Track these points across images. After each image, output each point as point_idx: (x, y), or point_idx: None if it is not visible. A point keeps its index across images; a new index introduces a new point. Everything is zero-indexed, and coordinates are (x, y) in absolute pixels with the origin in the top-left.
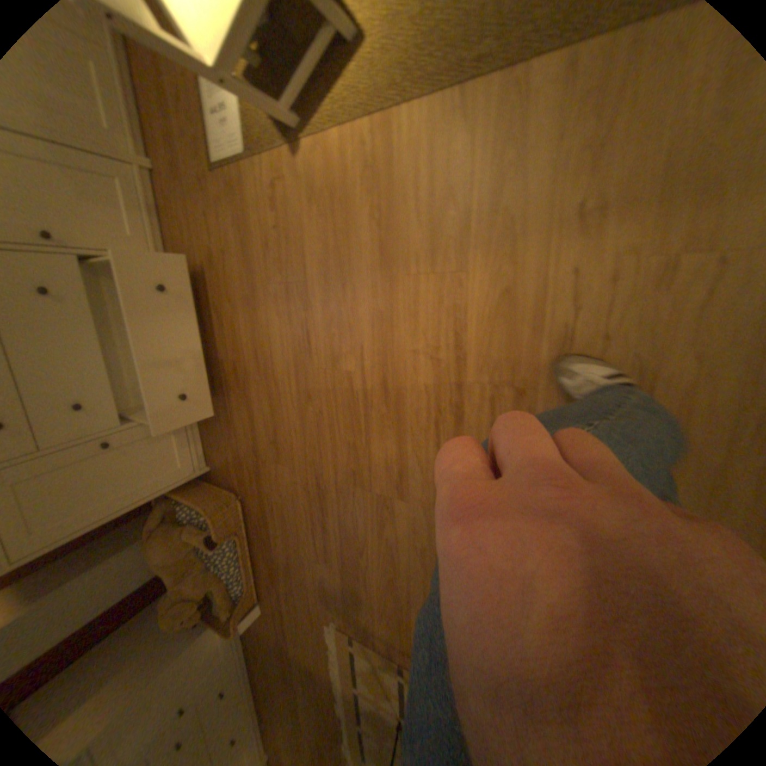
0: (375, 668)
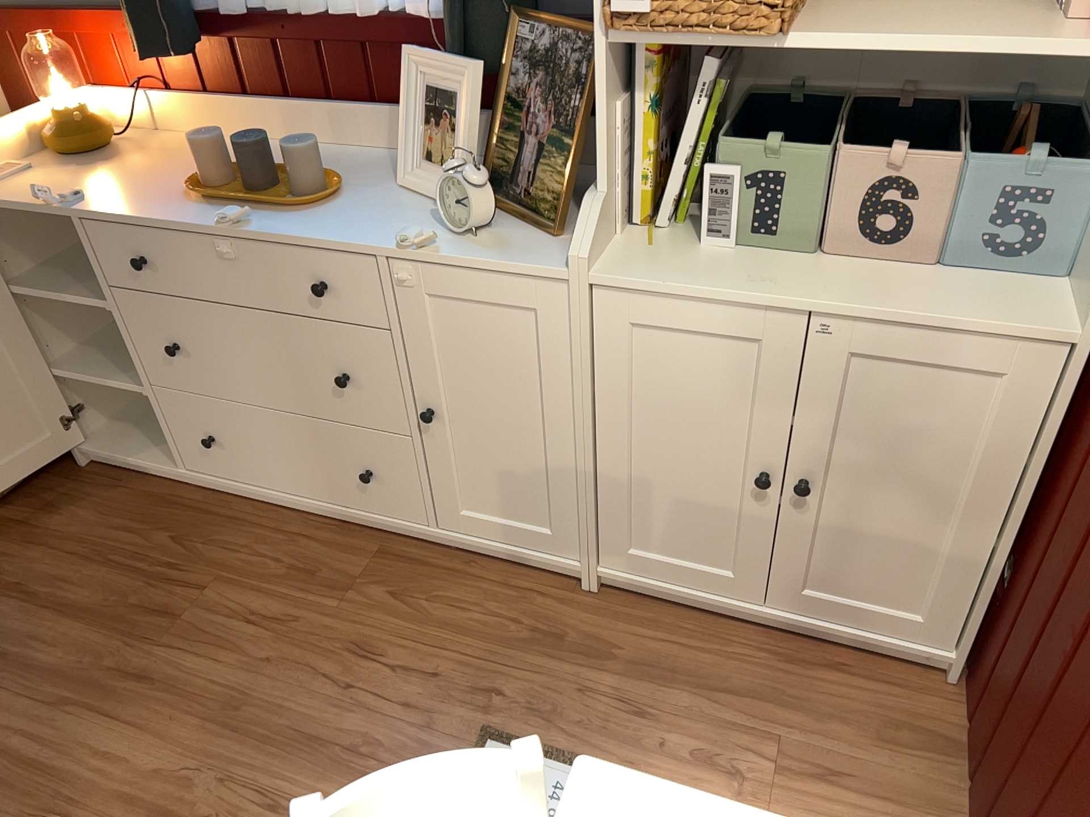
0: None
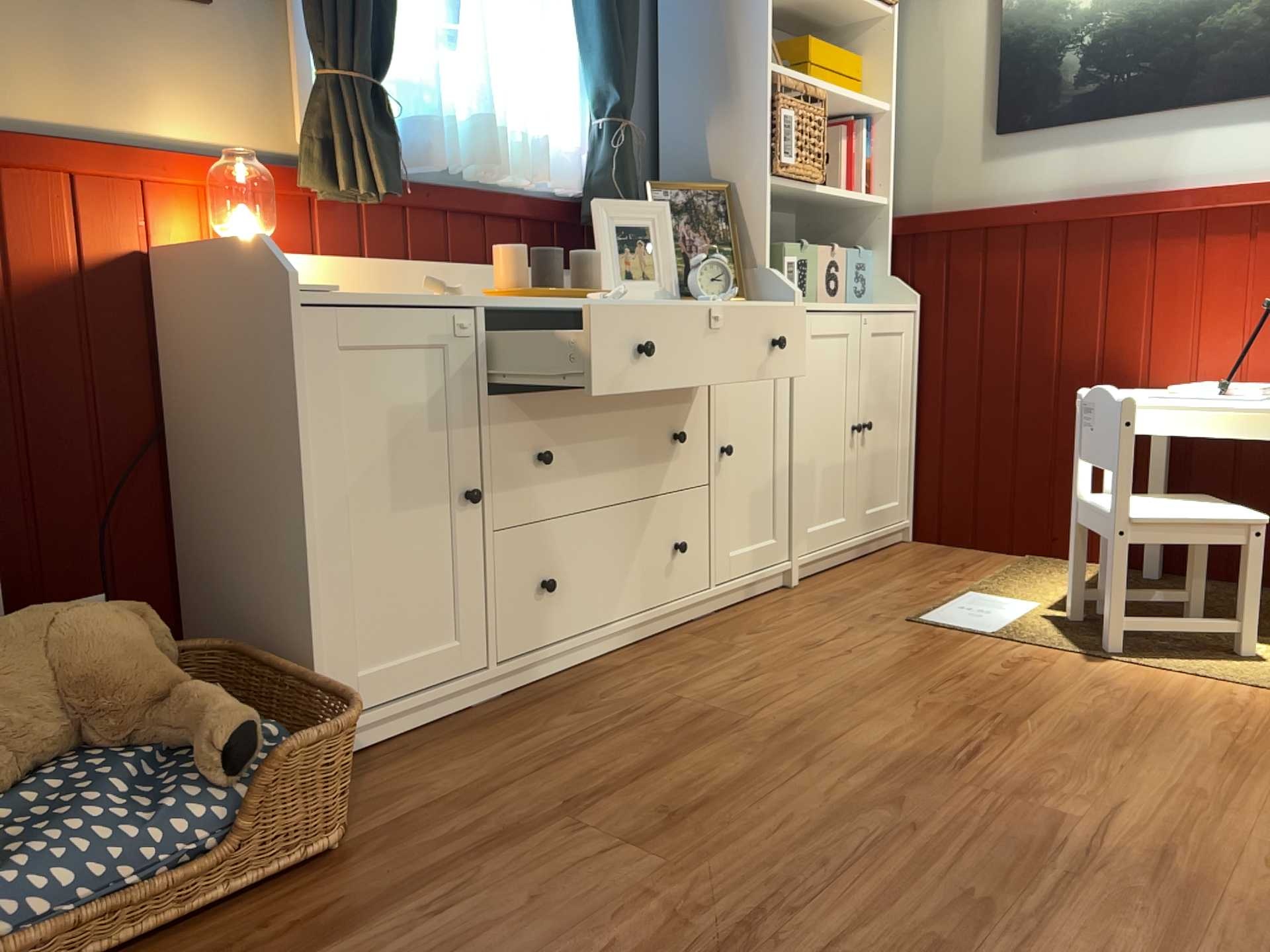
0: None
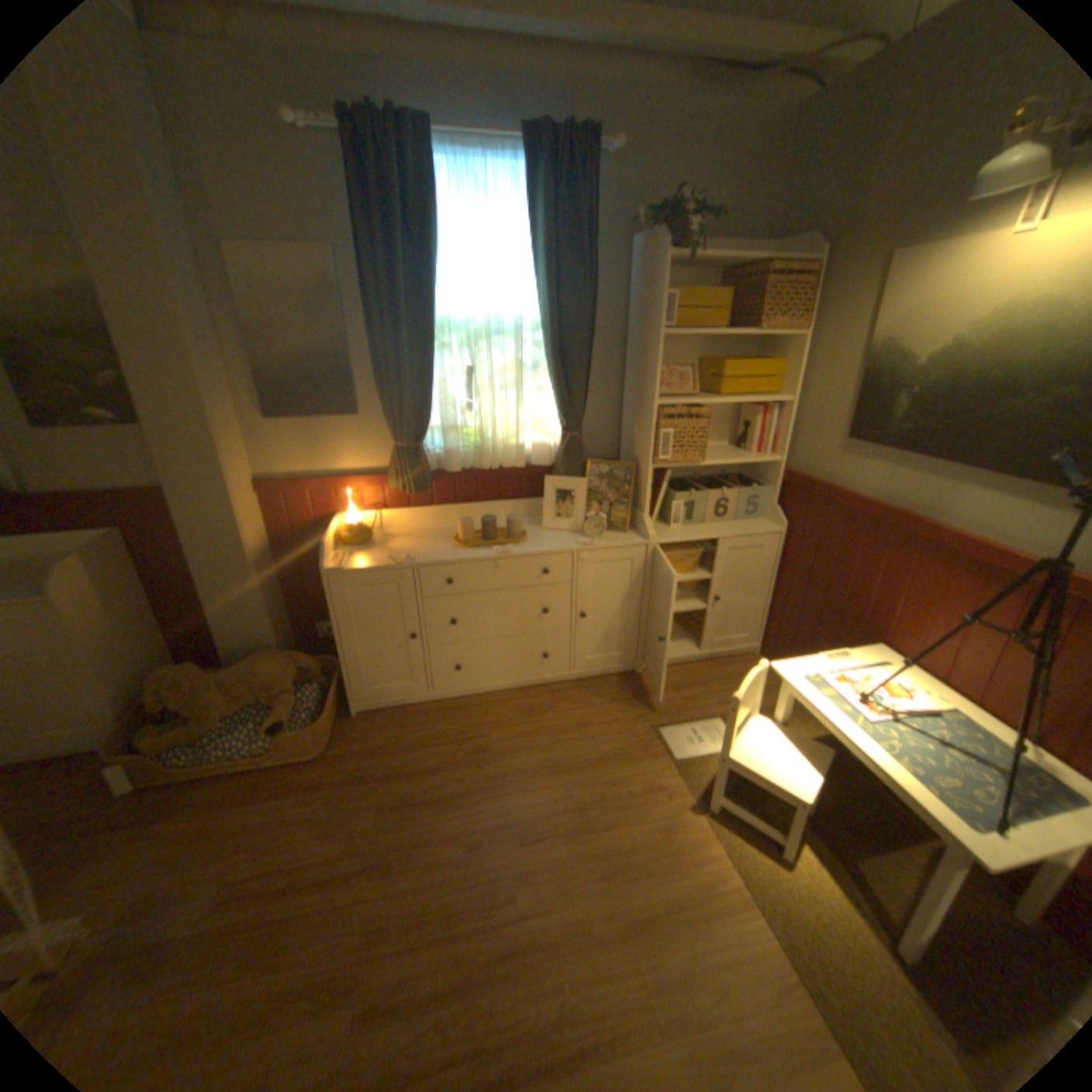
0: None
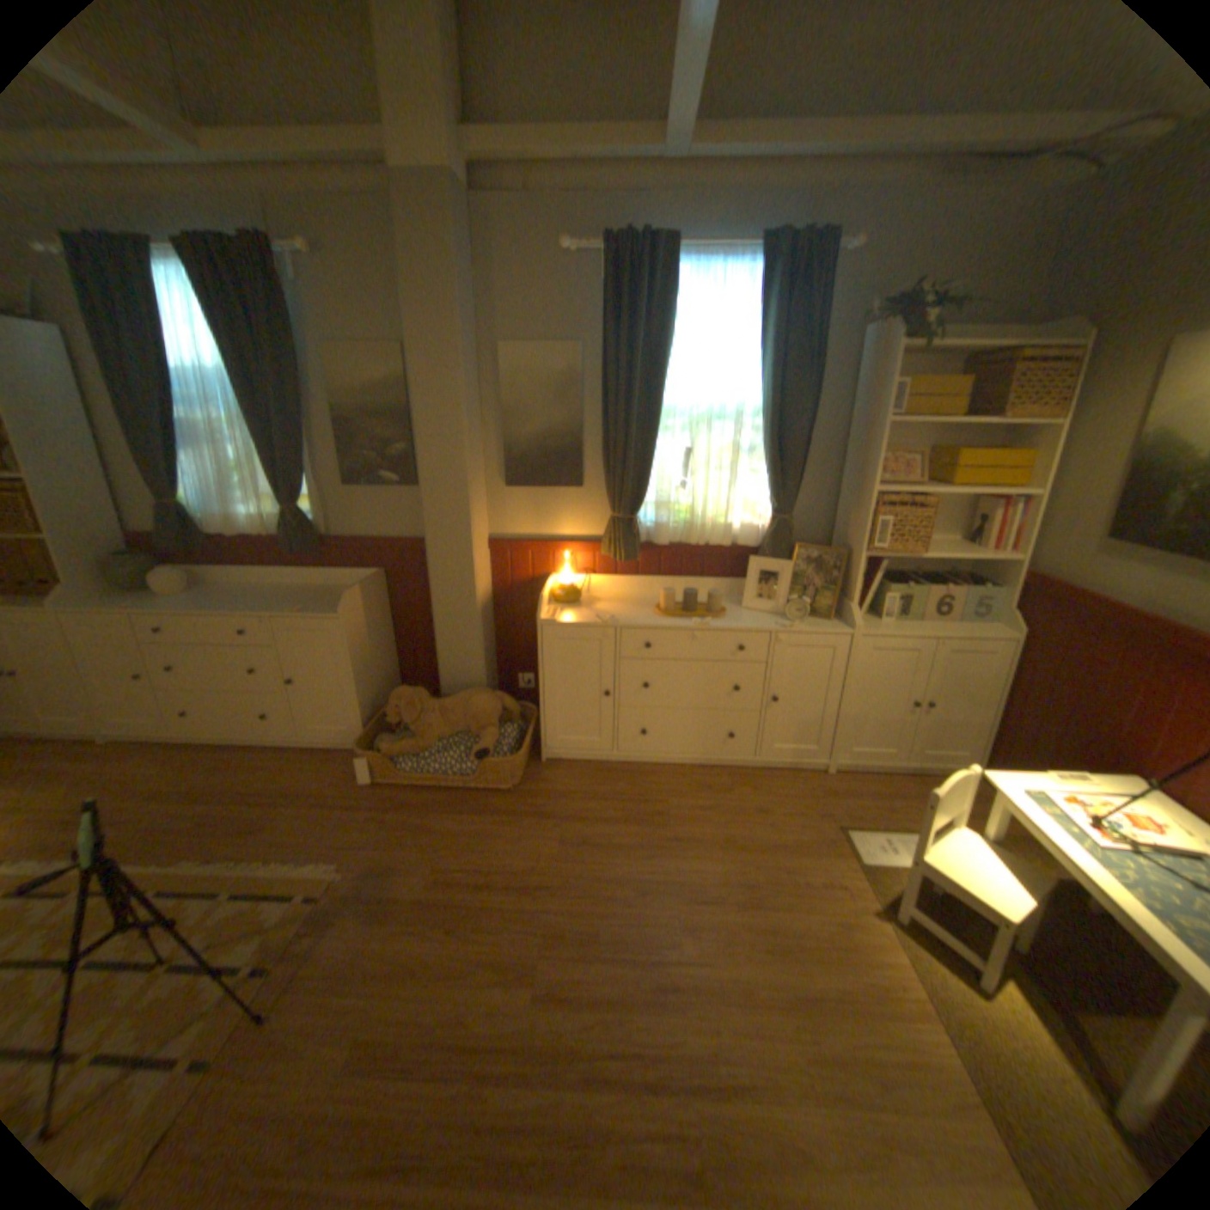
0: (261, 943)
